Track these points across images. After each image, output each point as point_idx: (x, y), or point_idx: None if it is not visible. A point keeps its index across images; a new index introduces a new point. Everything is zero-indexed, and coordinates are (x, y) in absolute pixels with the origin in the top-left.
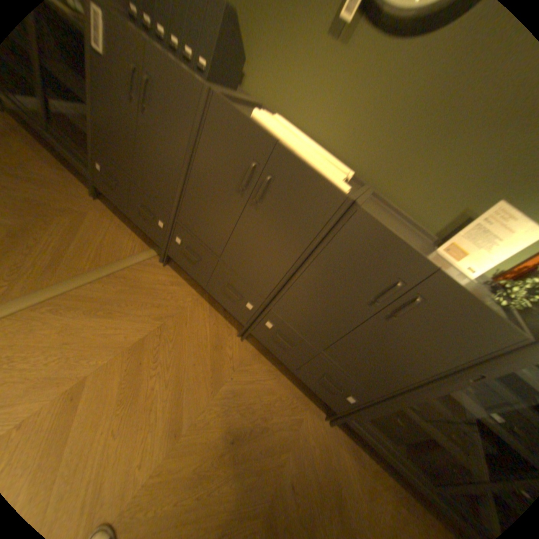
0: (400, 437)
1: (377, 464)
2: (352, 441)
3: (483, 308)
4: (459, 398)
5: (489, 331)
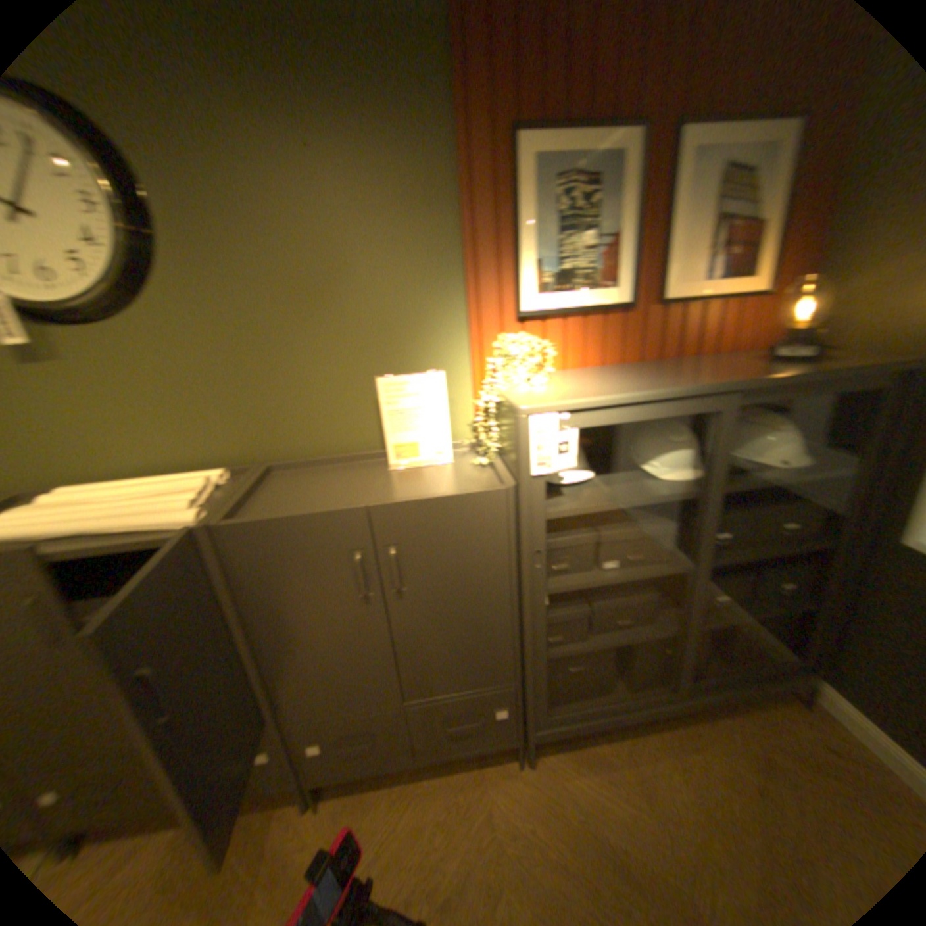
0: (599, 681)
1: (624, 739)
2: (575, 750)
3: (445, 500)
4: (564, 586)
5: (477, 513)
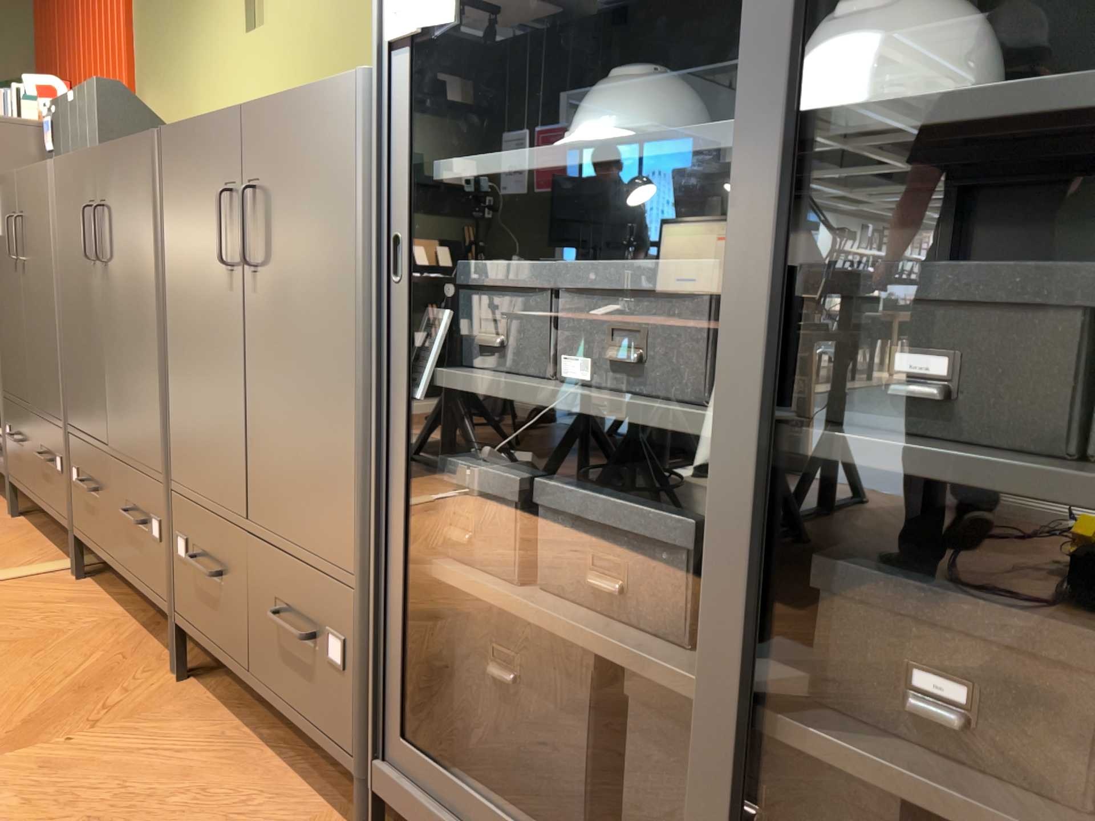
0: (563, 786)
1: None
2: None
3: (299, 99)
4: (467, 380)
5: (326, 127)
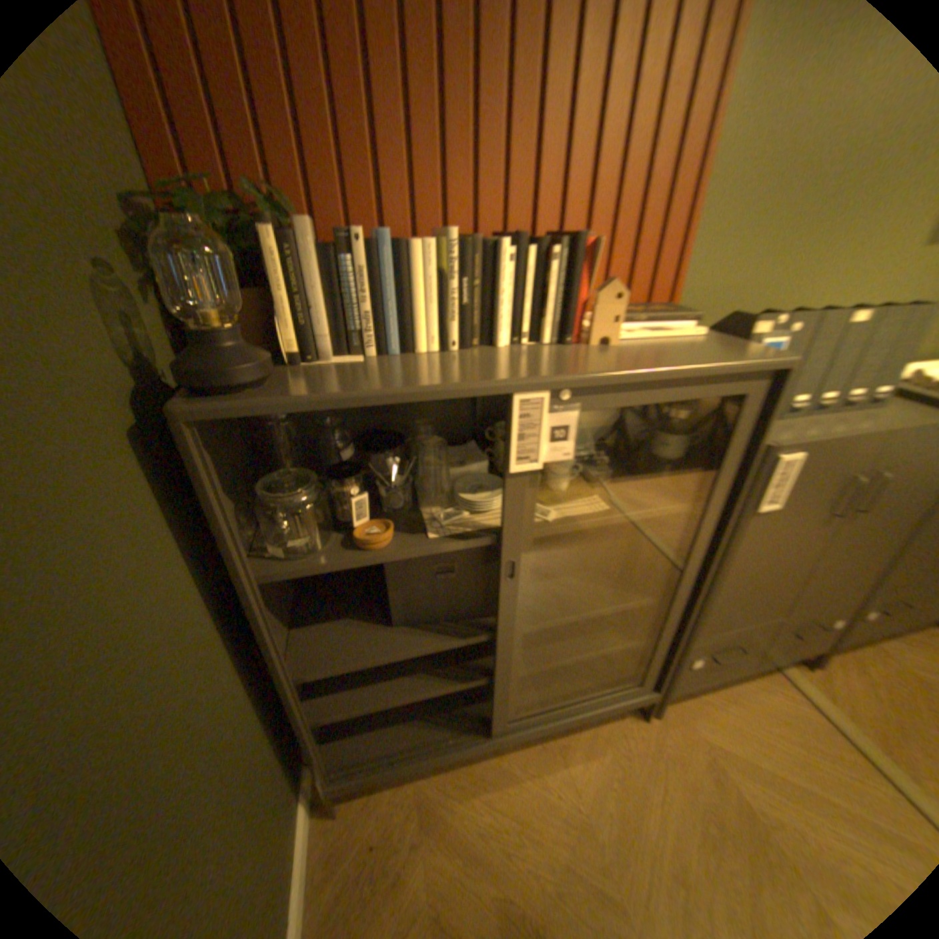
0: None
1: None
2: None
3: None
4: None
5: None
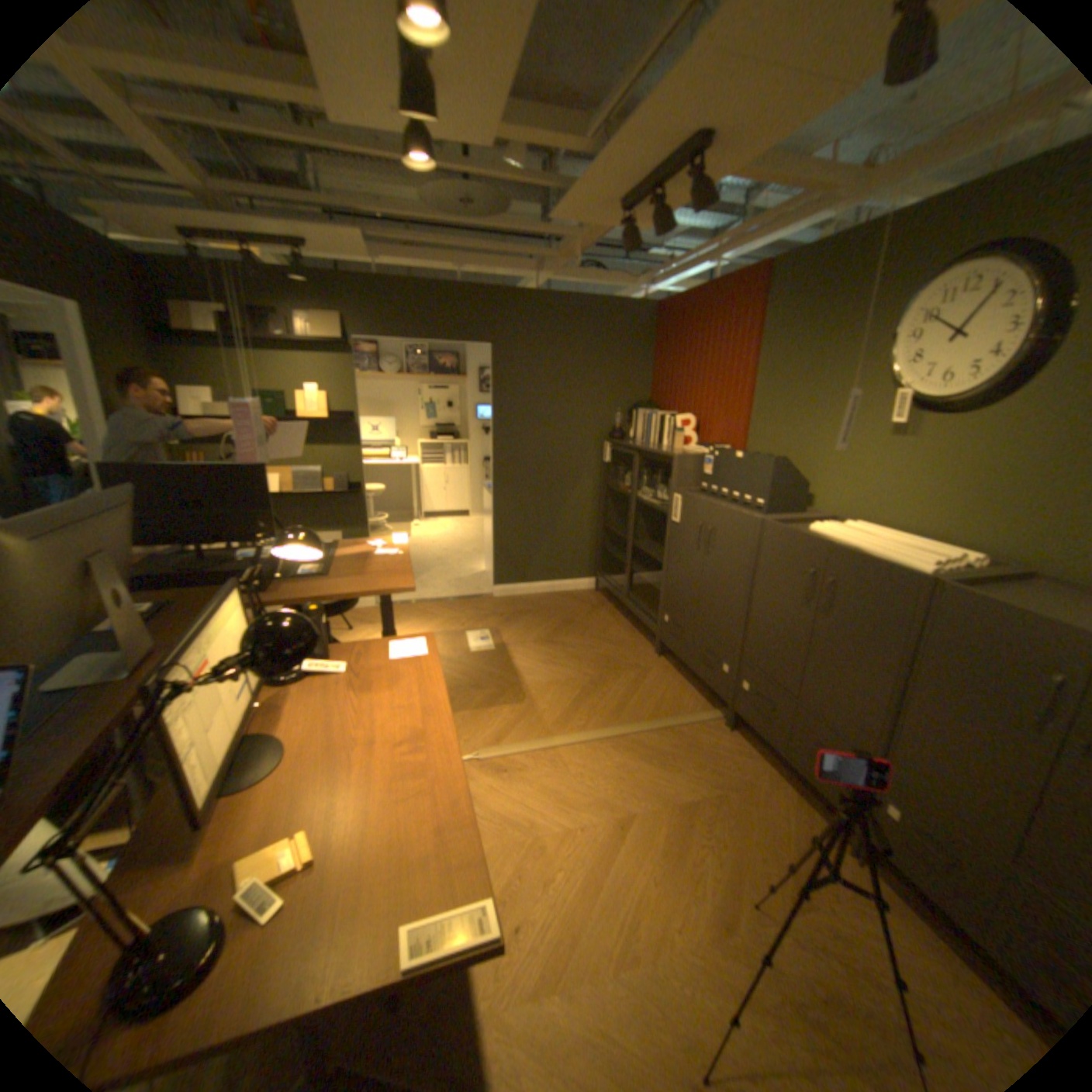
0: None
1: None
2: None
3: None
4: None
5: None
